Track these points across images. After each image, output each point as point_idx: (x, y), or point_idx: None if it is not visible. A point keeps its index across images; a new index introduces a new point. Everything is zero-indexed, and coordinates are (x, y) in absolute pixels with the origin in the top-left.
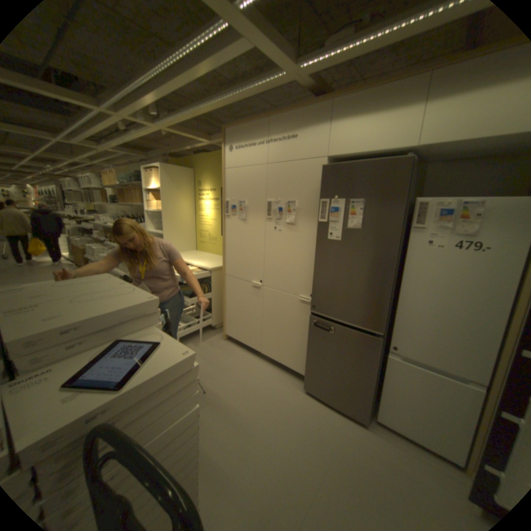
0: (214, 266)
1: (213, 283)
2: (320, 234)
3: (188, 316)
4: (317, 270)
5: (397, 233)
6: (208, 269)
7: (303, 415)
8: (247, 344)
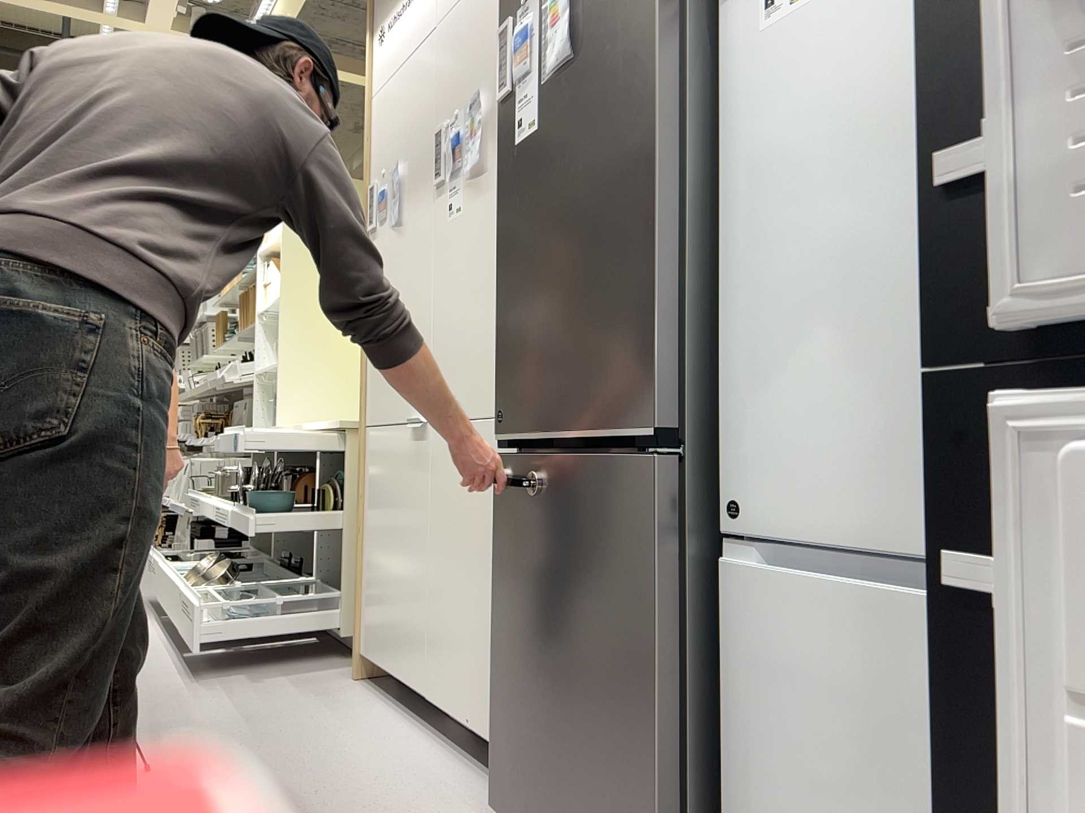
0: (359, 421)
1: (349, 477)
2: (502, 142)
3: (266, 592)
4: (501, 275)
5: (651, 9)
6: (342, 432)
7: None
8: (399, 674)
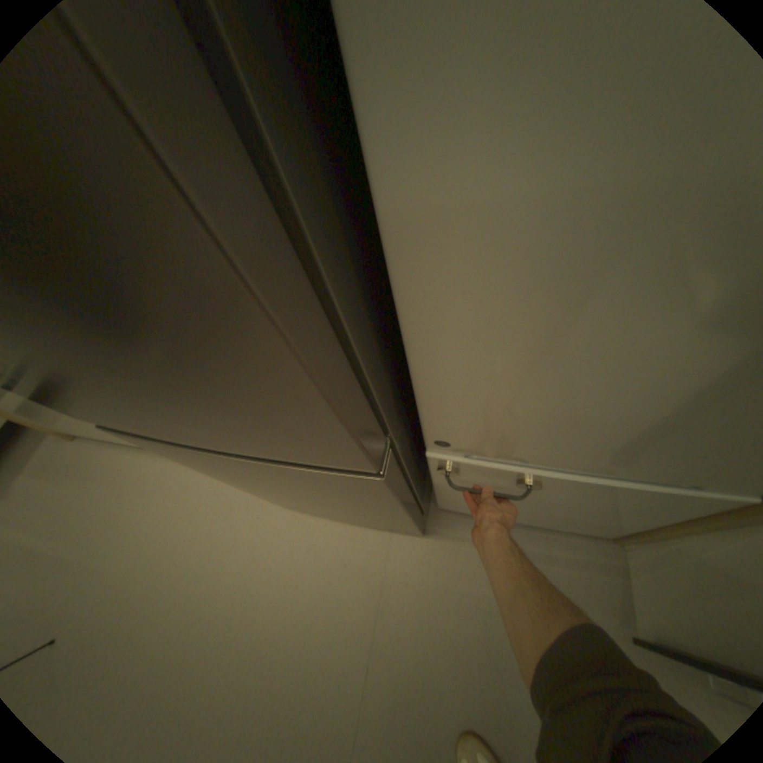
0: None
1: None
2: None
3: None
4: None
5: None
6: None
7: (287, 574)
8: None
